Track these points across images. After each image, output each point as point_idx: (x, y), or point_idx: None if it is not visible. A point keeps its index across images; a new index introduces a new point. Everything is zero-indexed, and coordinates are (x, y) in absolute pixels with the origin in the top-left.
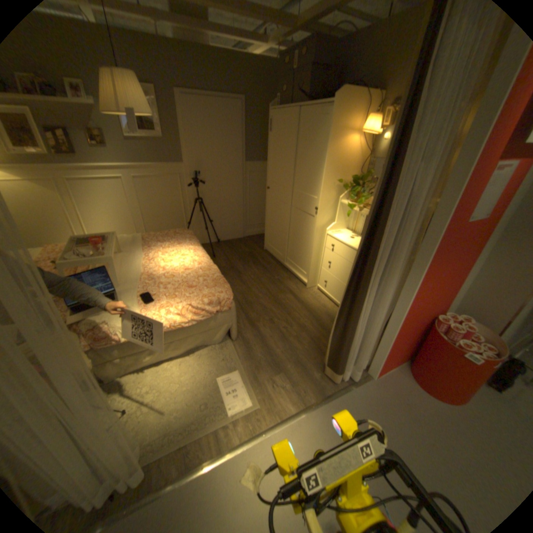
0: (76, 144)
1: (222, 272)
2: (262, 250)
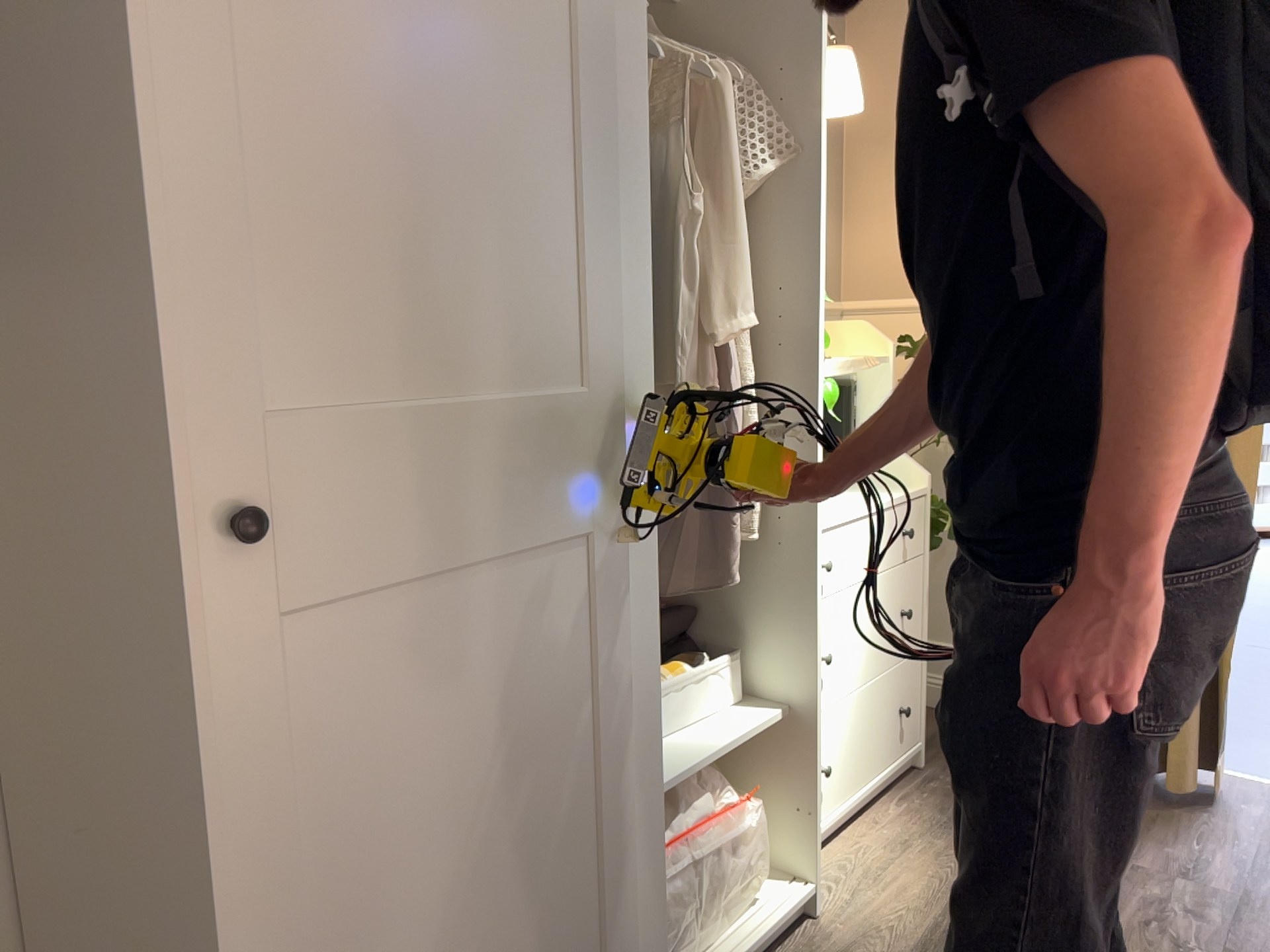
0: None
1: None
2: None
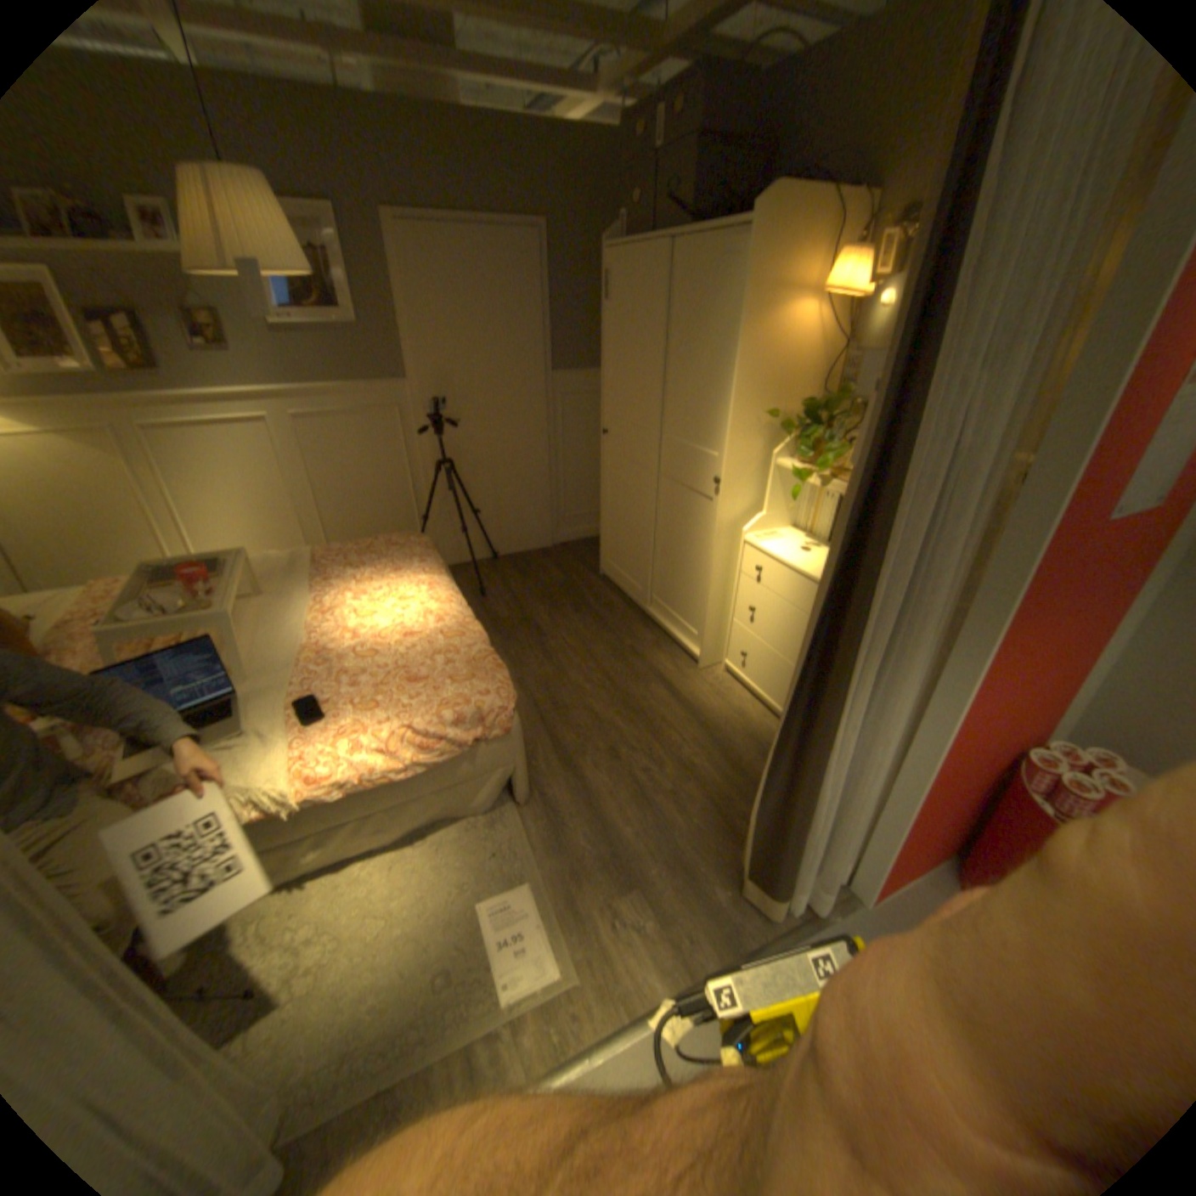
0: (161, 348)
1: (501, 631)
2: (597, 577)
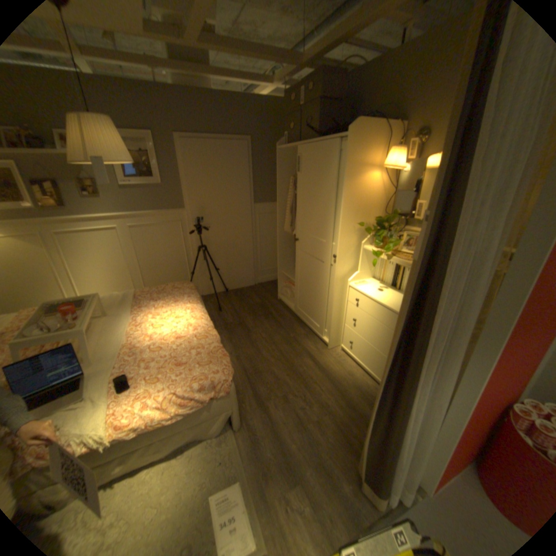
0: (66, 196)
1: (228, 330)
2: (276, 300)
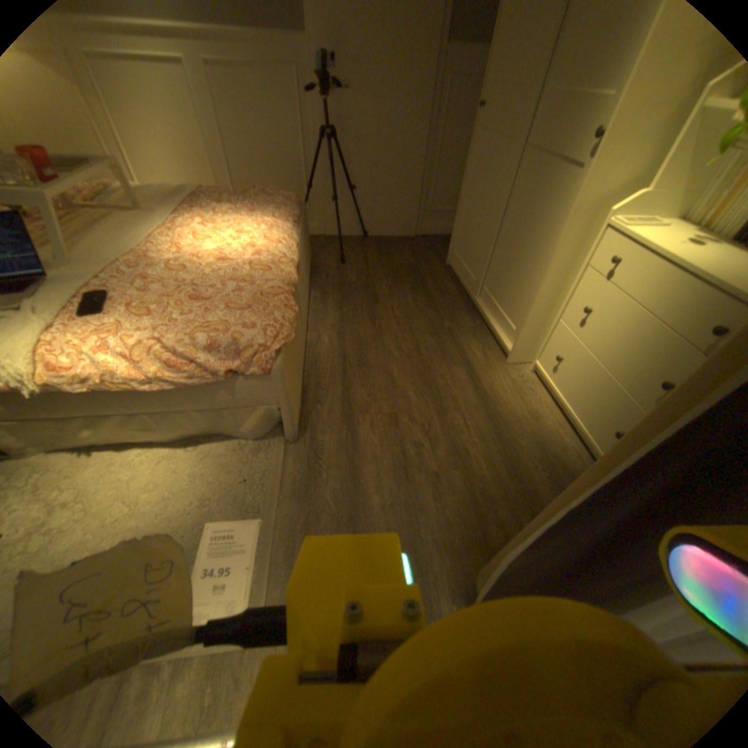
0: None
1: (343, 291)
2: (442, 265)
